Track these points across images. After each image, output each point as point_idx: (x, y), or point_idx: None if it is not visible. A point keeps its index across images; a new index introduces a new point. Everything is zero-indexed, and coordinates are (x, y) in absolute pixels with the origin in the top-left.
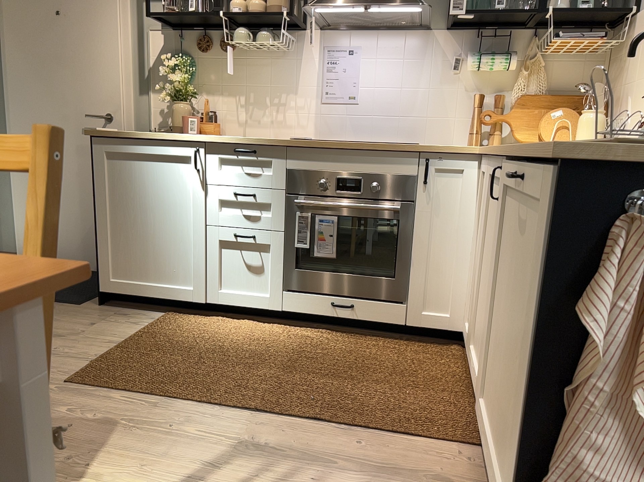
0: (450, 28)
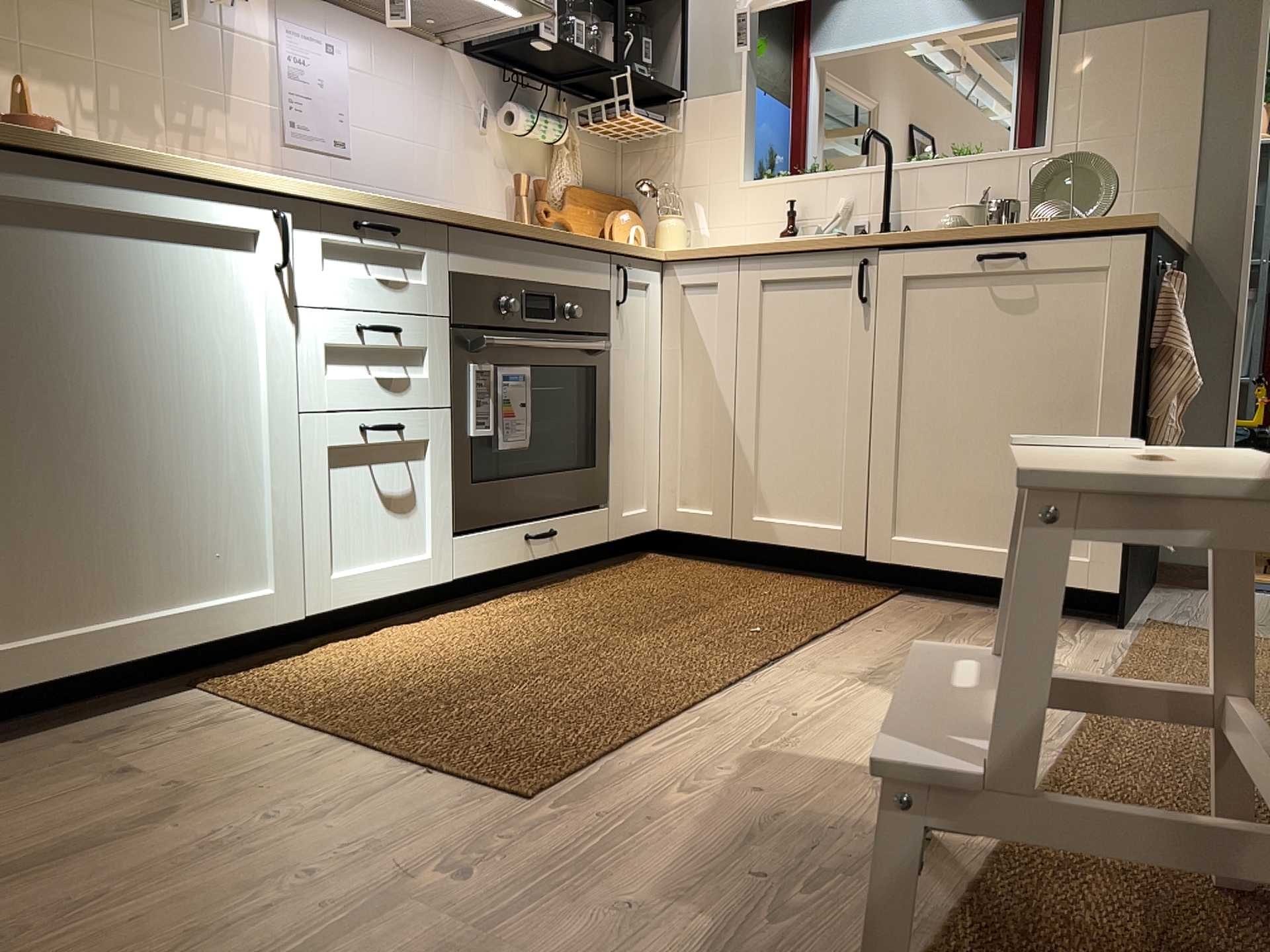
0: (473, 54)
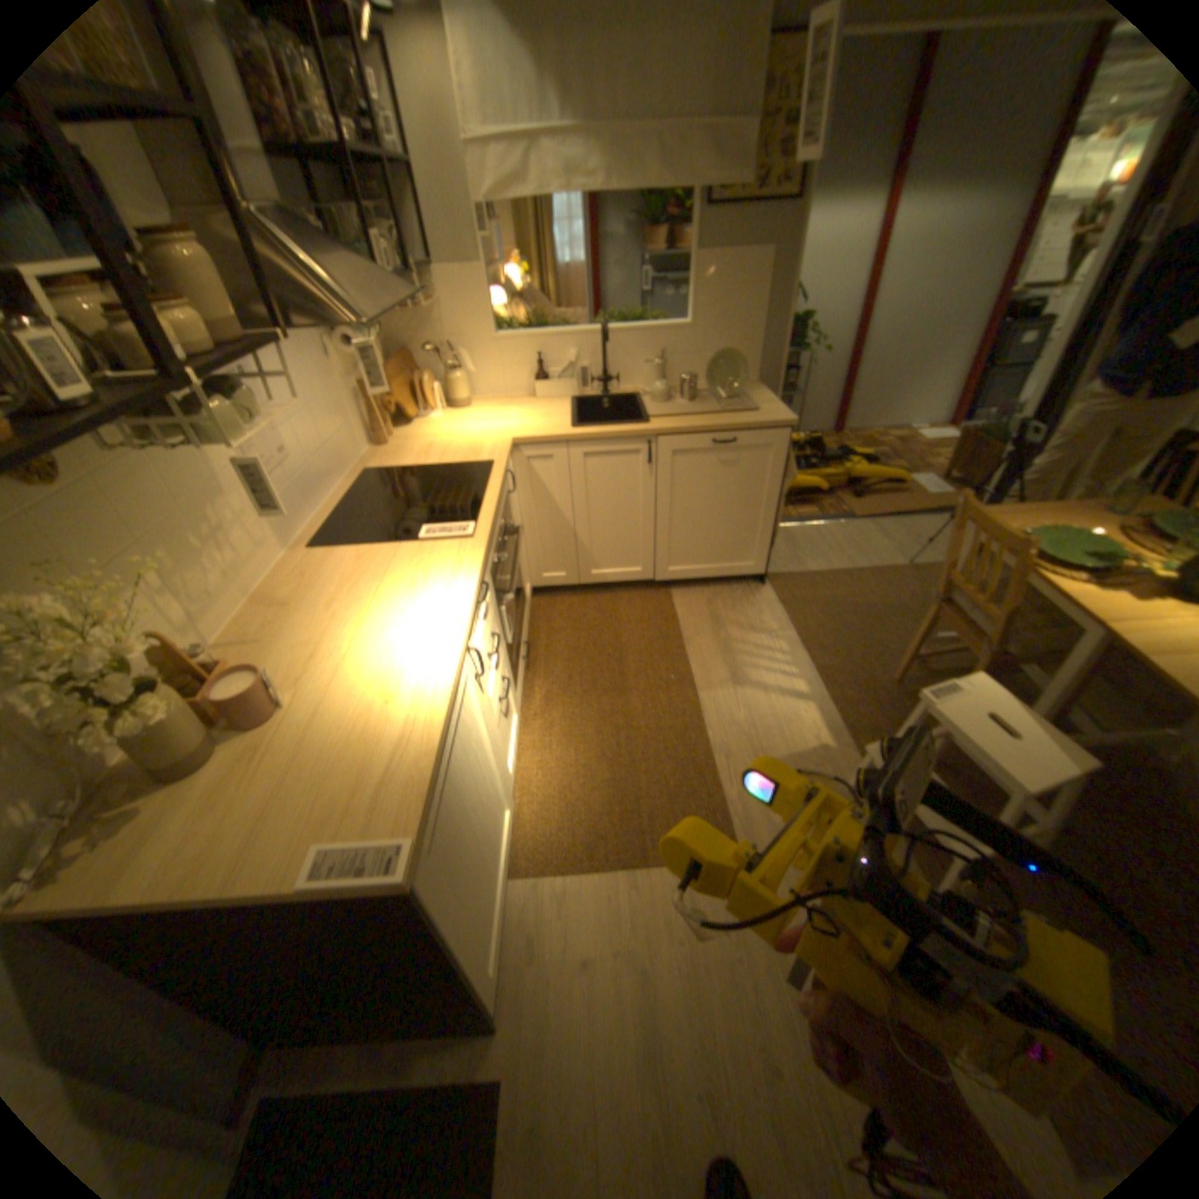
0: None
